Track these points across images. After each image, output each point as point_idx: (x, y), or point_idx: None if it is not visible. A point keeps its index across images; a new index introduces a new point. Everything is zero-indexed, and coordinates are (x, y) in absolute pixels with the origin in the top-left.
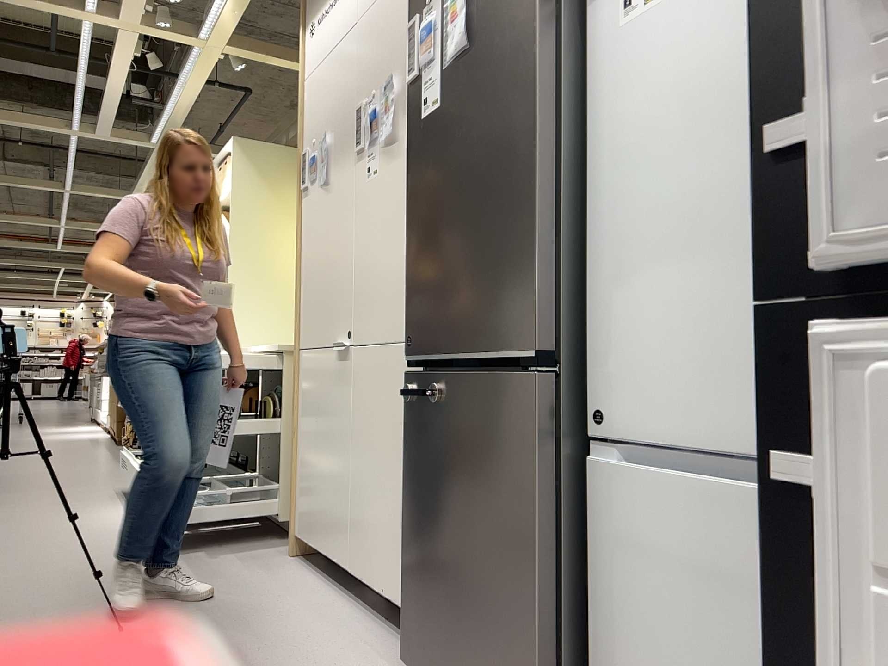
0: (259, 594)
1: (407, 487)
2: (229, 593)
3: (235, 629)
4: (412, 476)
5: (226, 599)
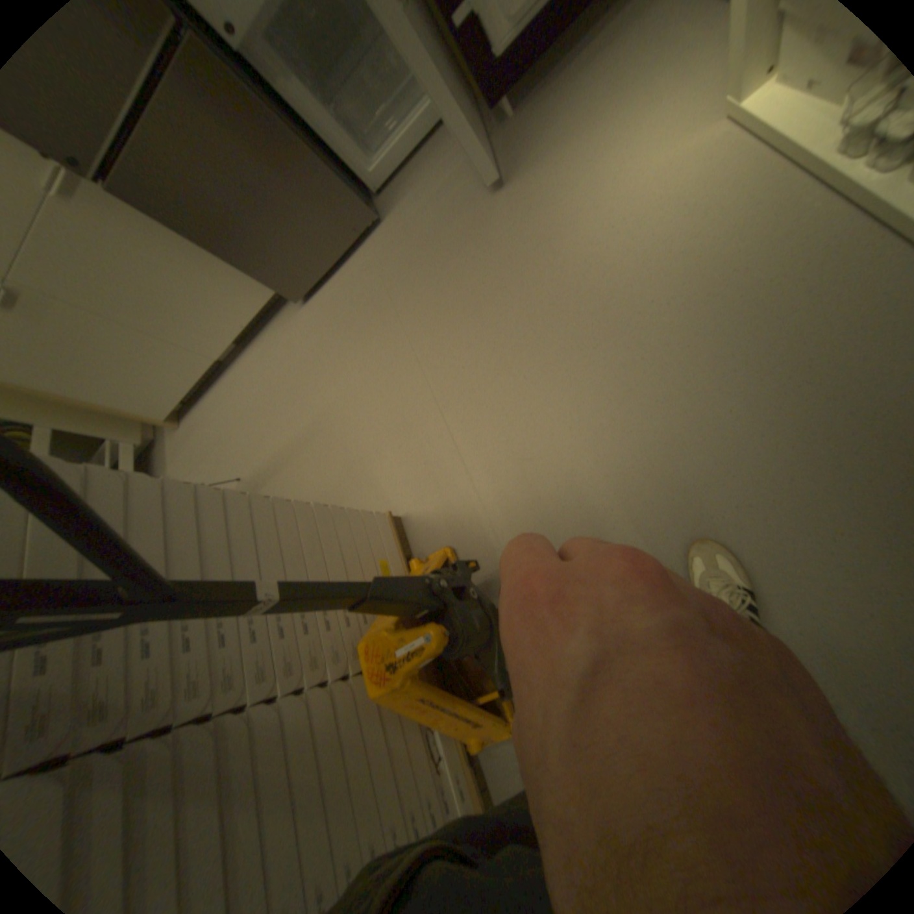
0: (218, 421)
1: (200, 238)
2: (213, 440)
3: (249, 413)
4: (194, 227)
5: (220, 438)
